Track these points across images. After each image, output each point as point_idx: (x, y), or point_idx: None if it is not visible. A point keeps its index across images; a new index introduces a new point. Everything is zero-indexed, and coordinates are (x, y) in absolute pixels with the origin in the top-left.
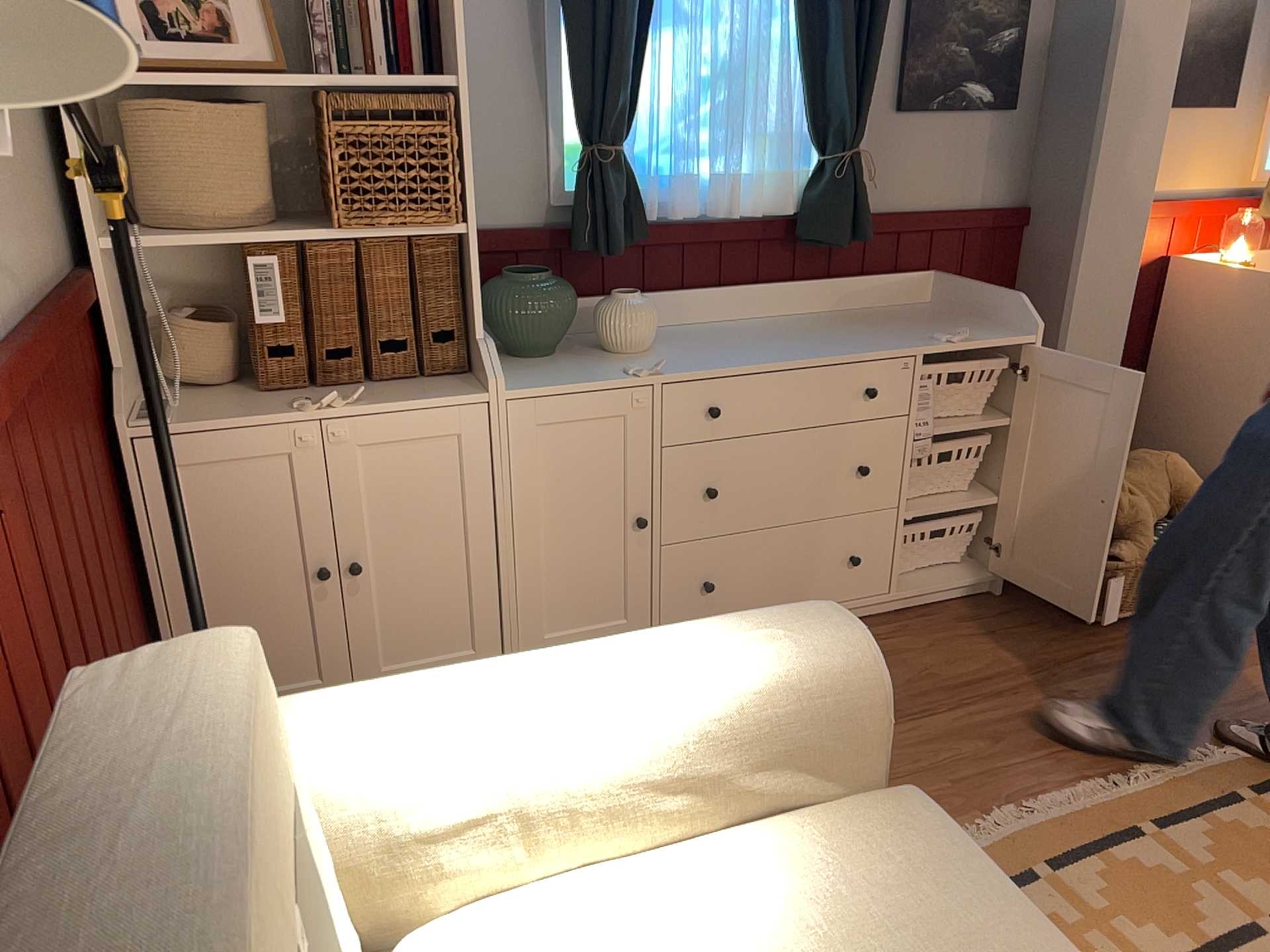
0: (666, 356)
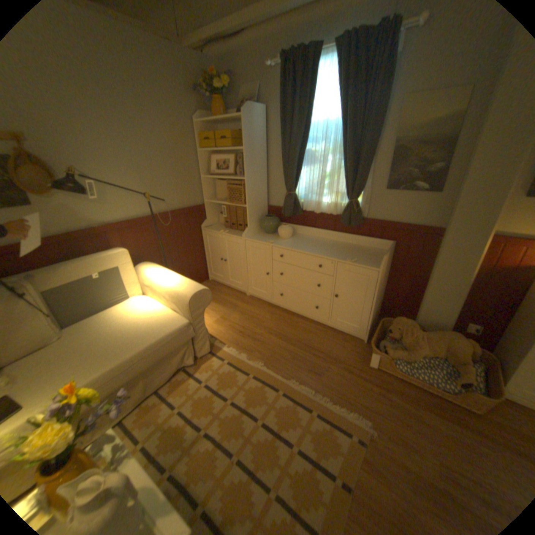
0: (286, 241)
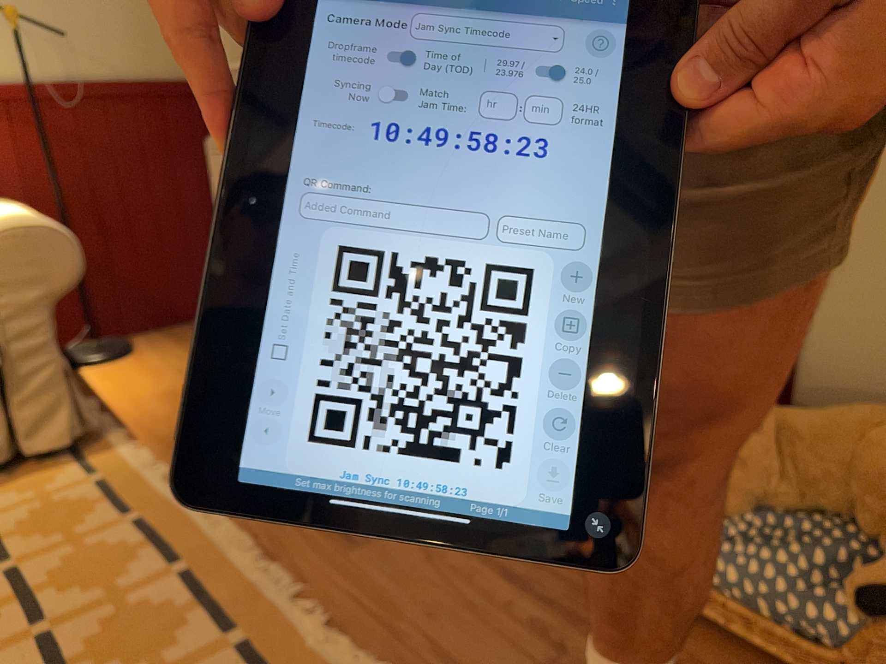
0: None
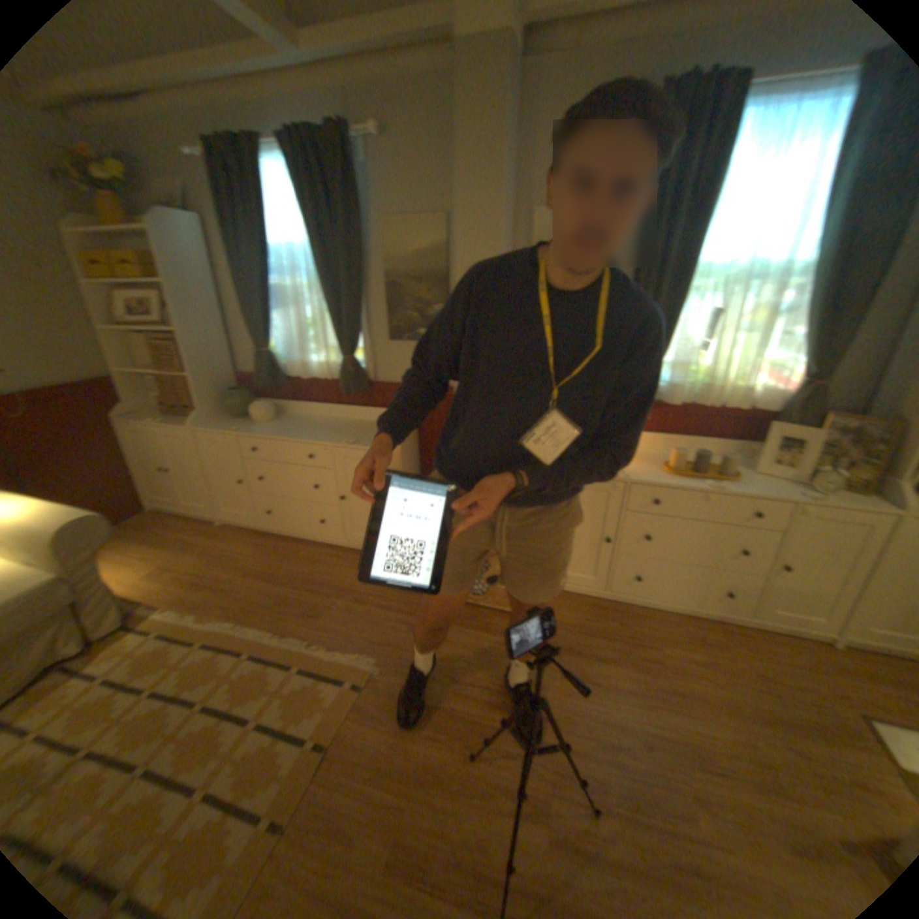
0: (261, 427)
